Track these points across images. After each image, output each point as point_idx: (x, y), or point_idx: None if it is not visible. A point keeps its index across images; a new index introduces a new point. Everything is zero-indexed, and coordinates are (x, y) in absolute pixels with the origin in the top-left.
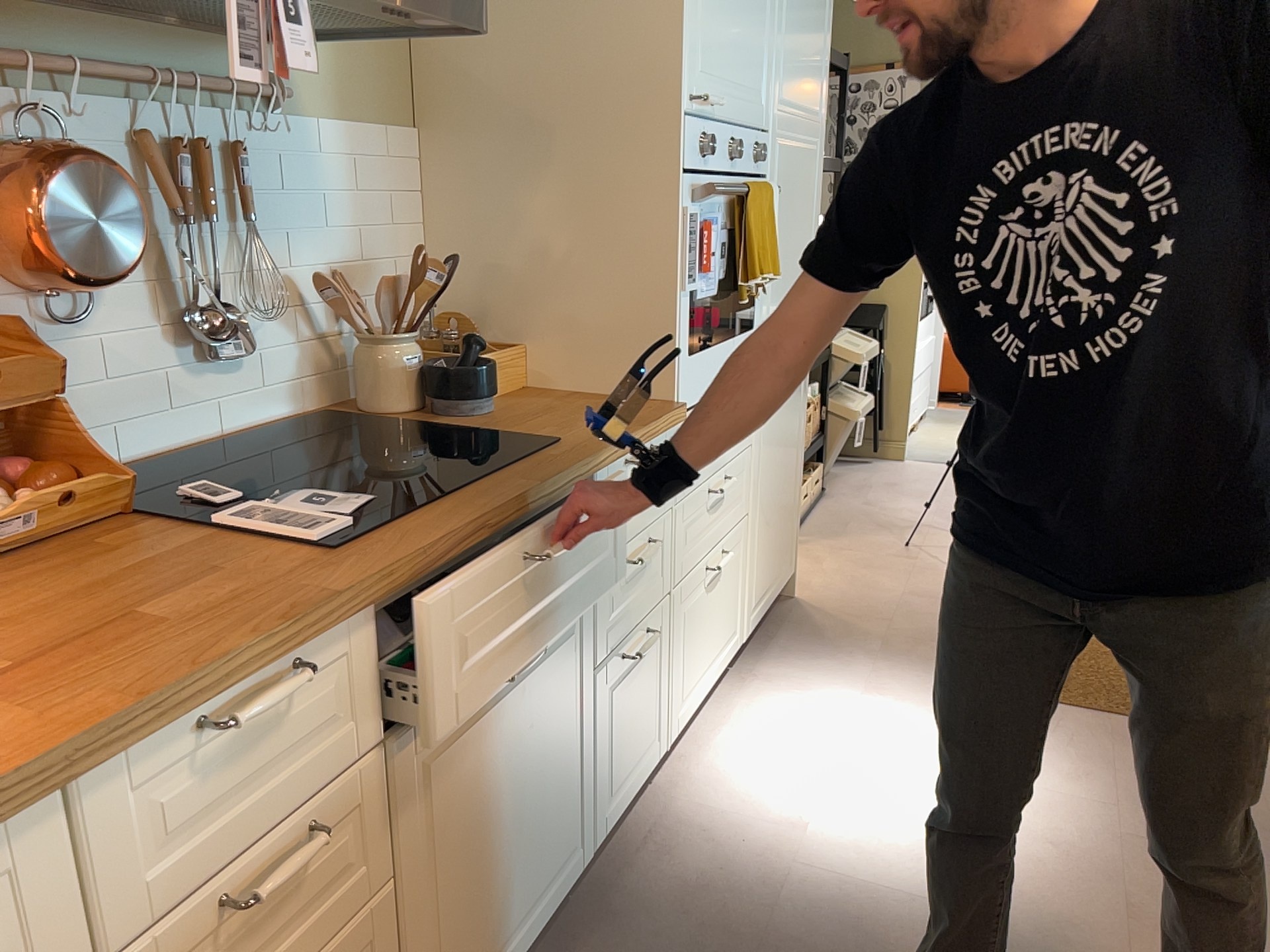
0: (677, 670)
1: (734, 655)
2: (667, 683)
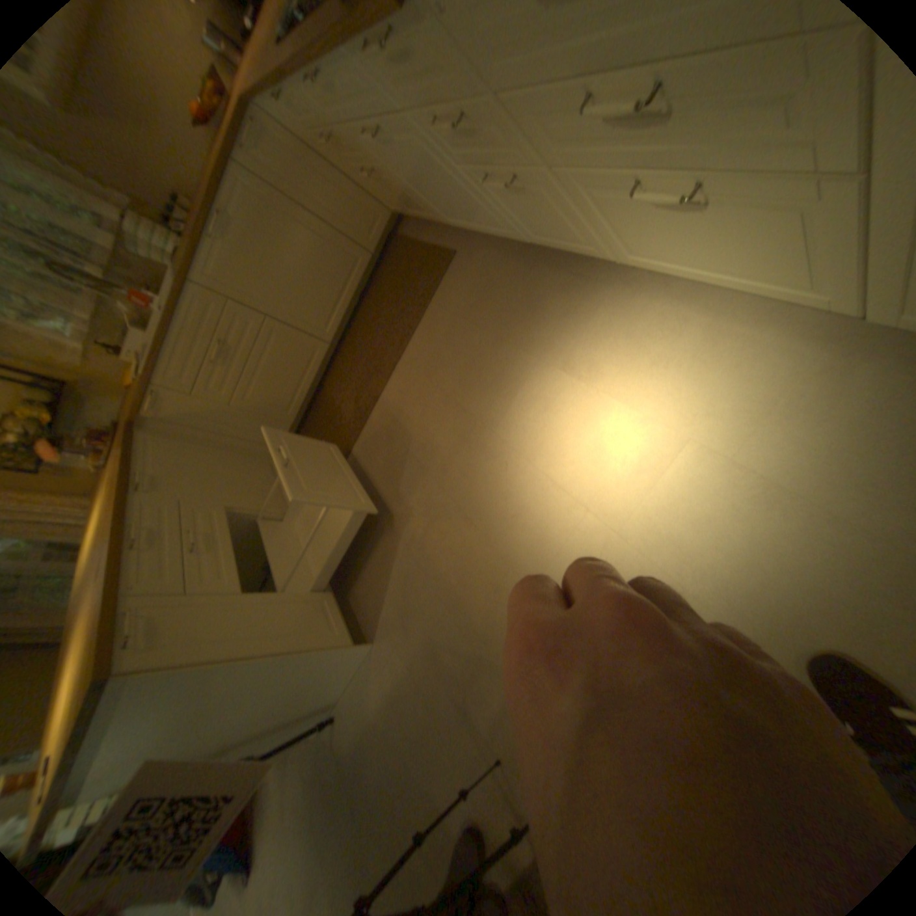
0: (608, 225)
1: (816, 303)
2: (589, 222)
